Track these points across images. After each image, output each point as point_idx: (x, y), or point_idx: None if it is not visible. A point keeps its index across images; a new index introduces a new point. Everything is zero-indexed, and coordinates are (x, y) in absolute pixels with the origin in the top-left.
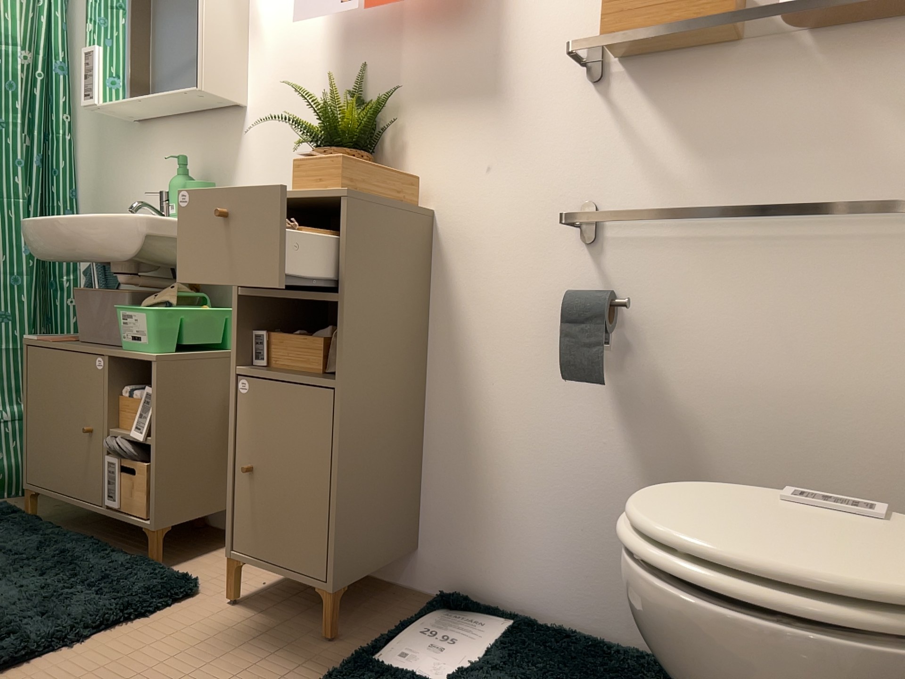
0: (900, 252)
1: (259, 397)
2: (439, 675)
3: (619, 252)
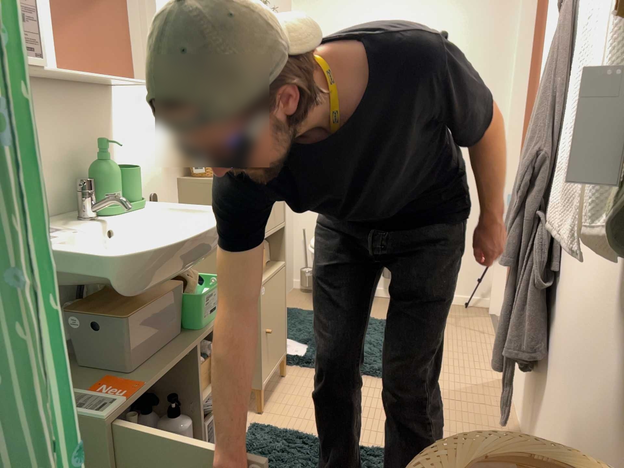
0: None
1: (269, 289)
2: (302, 344)
3: None
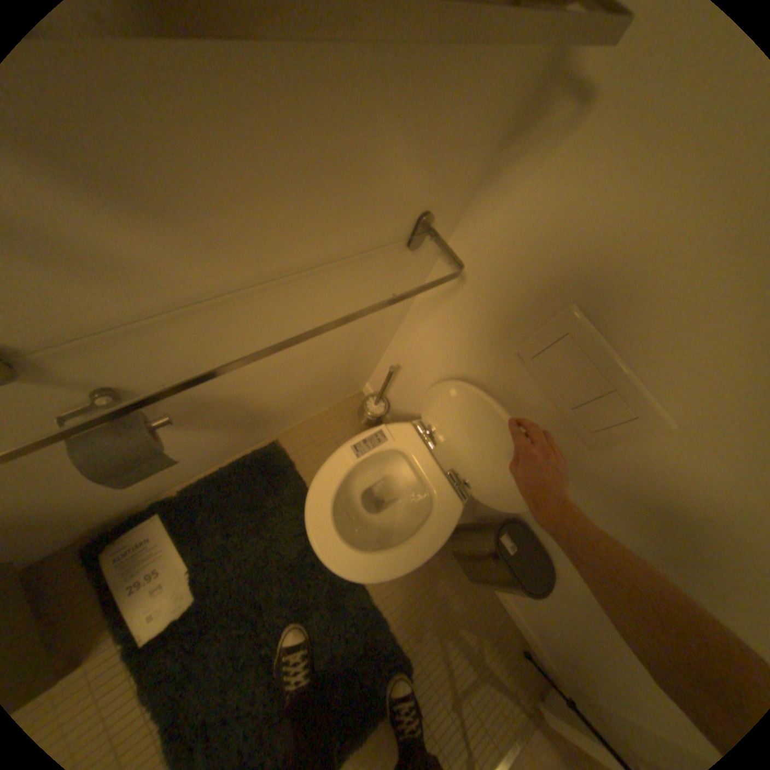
0: (376, 259)
1: None
2: (178, 597)
3: (76, 356)
